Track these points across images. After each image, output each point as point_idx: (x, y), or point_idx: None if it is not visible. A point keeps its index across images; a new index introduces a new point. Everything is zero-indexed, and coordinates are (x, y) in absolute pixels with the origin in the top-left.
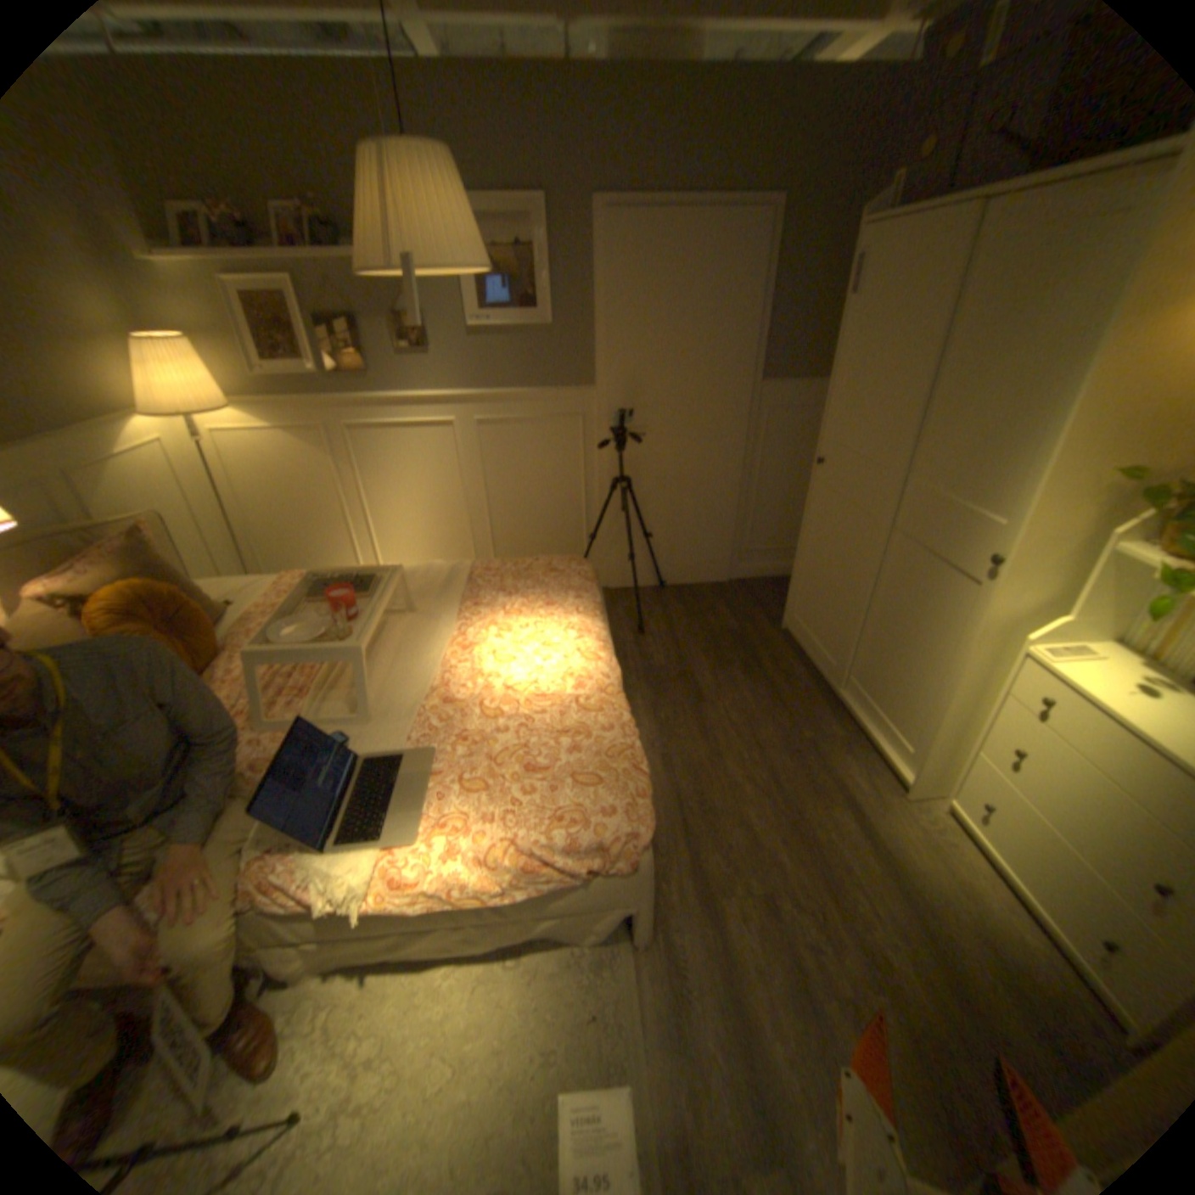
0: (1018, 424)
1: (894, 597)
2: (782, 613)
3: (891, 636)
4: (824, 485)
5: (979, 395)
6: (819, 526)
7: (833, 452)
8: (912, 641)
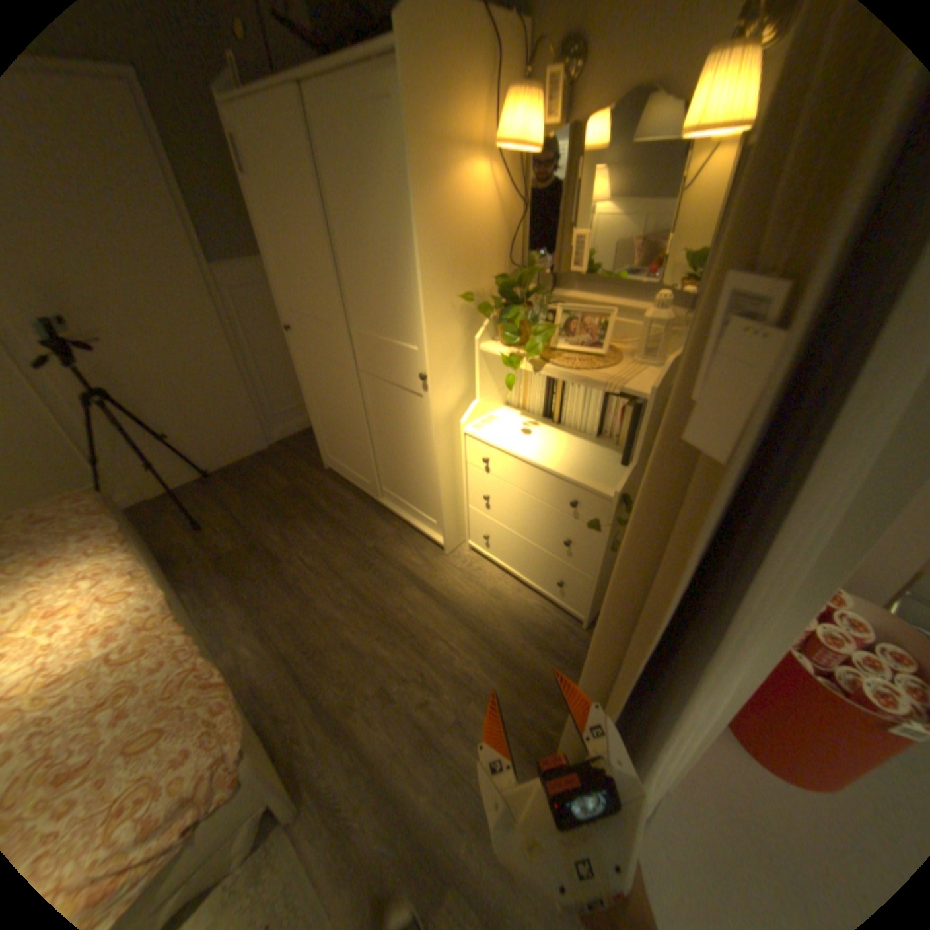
0: (395, 275)
1: (382, 421)
2: (323, 457)
3: (392, 450)
4: (301, 348)
5: (365, 256)
6: (313, 382)
7: (294, 319)
8: (405, 449)
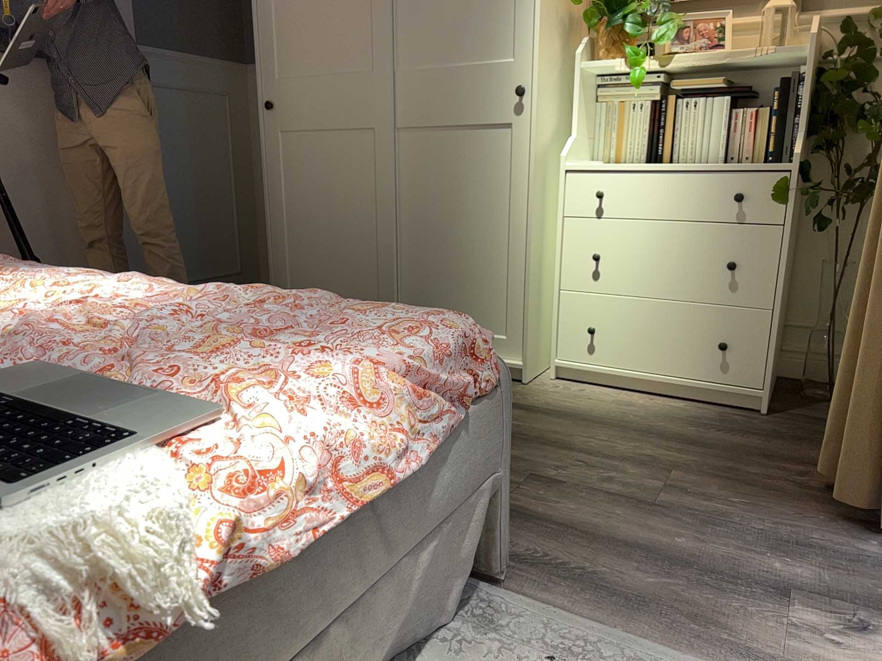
0: None
1: (422, 197)
2: None
3: (433, 240)
4: (283, 130)
5: None
6: (292, 181)
7: (284, 88)
8: (459, 227)
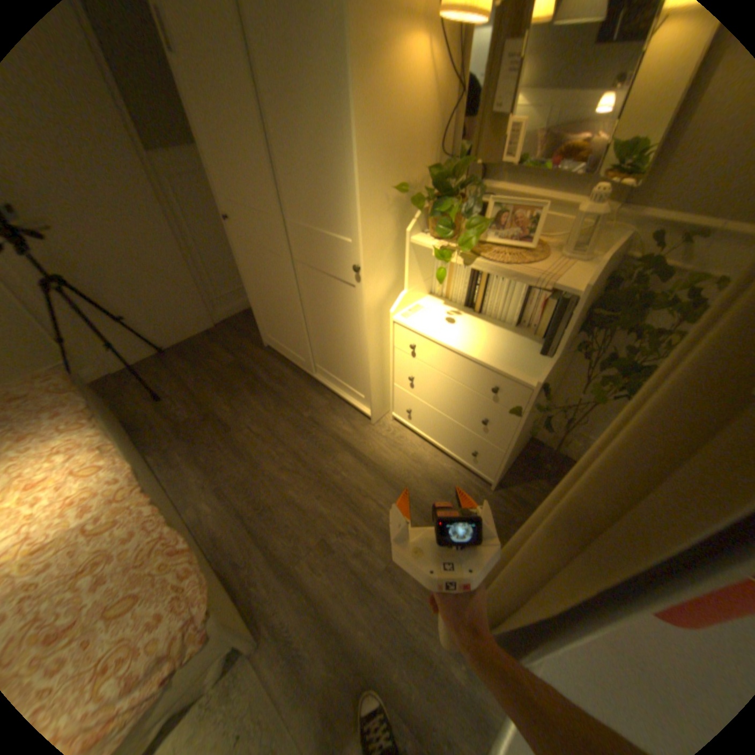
0: (329, 163)
1: (314, 307)
2: (260, 335)
3: (324, 333)
4: (237, 236)
5: (297, 143)
6: (249, 269)
7: (229, 208)
8: (336, 333)
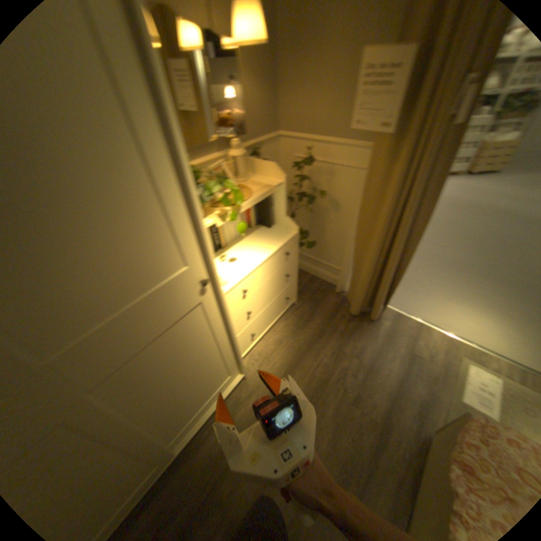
0: (135, 213)
1: (152, 392)
2: None
3: (173, 396)
4: None
5: (50, 226)
6: None
7: None
8: (189, 373)
